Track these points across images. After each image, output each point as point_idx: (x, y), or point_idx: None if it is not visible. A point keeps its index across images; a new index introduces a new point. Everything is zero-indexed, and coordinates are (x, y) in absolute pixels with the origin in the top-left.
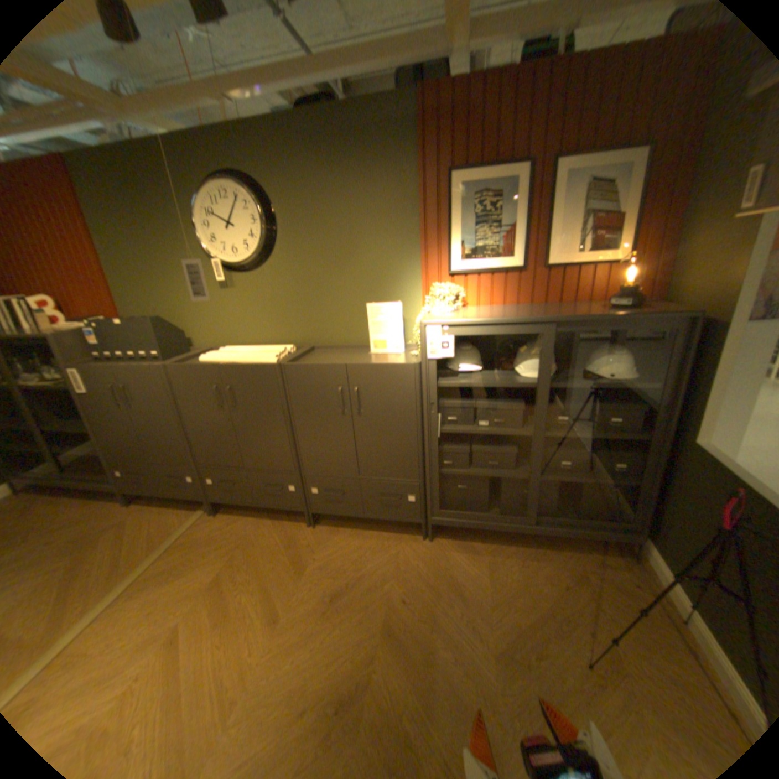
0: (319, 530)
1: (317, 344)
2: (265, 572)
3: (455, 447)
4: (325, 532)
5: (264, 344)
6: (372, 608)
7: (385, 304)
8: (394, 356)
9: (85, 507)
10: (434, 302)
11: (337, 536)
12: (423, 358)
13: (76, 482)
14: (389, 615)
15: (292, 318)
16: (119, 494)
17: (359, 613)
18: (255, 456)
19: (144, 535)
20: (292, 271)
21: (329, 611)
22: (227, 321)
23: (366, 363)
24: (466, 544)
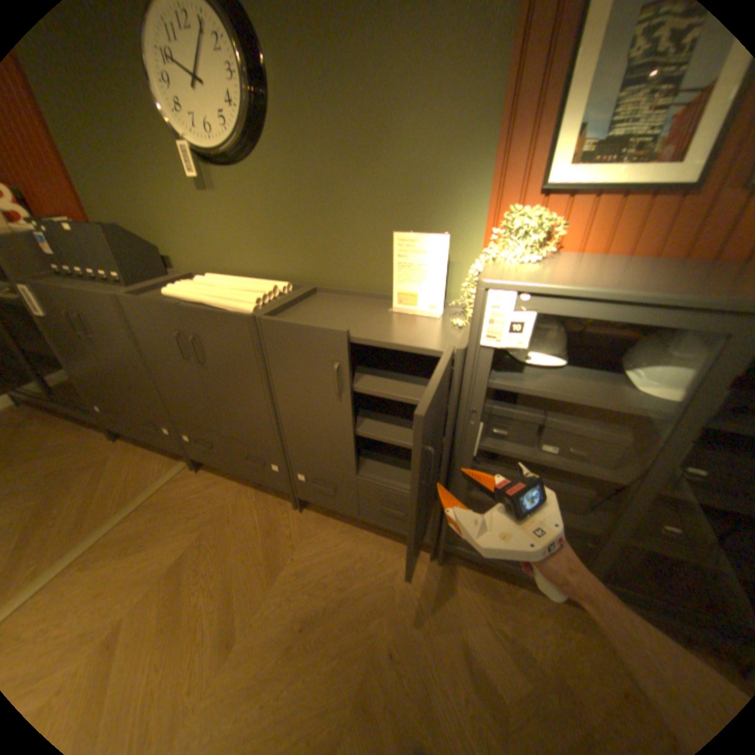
0: (306, 516)
1: (321, 284)
2: (233, 565)
3: (495, 469)
4: (312, 521)
5: (254, 275)
6: (349, 655)
7: (423, 235)
8: (425, 320)
9: (75, 434)
10: (507, 239)
11: (326, 530)
12: (472, 342)
13: (64, 406)
14: (369, 673)
15: (289, 243)
16: (104, 428)
17: (331, 659)
18: (232, 424)
19: (120, 482)
20: (289, 168)
21: (296, 645)
22: (207, 237)
23: (378, 334)
24: (486, 579)
